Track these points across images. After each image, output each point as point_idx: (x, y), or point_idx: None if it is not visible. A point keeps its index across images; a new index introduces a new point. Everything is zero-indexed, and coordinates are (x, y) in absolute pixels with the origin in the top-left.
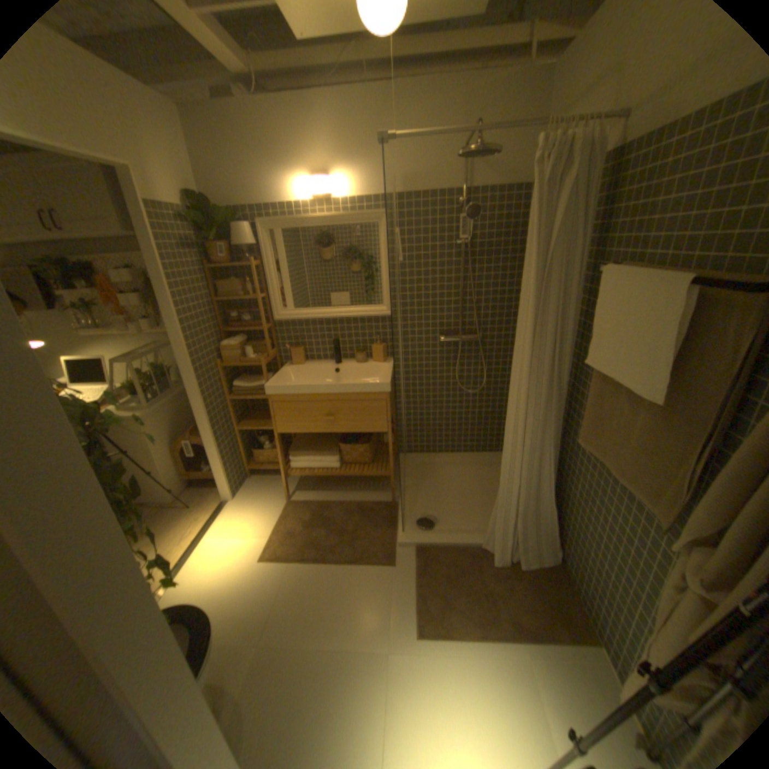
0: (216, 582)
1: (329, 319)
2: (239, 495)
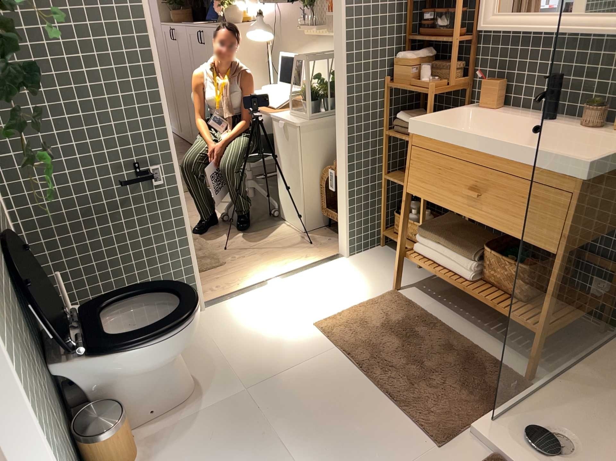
0: (272, 316)
1: (551, 34)
2: (358, 258)
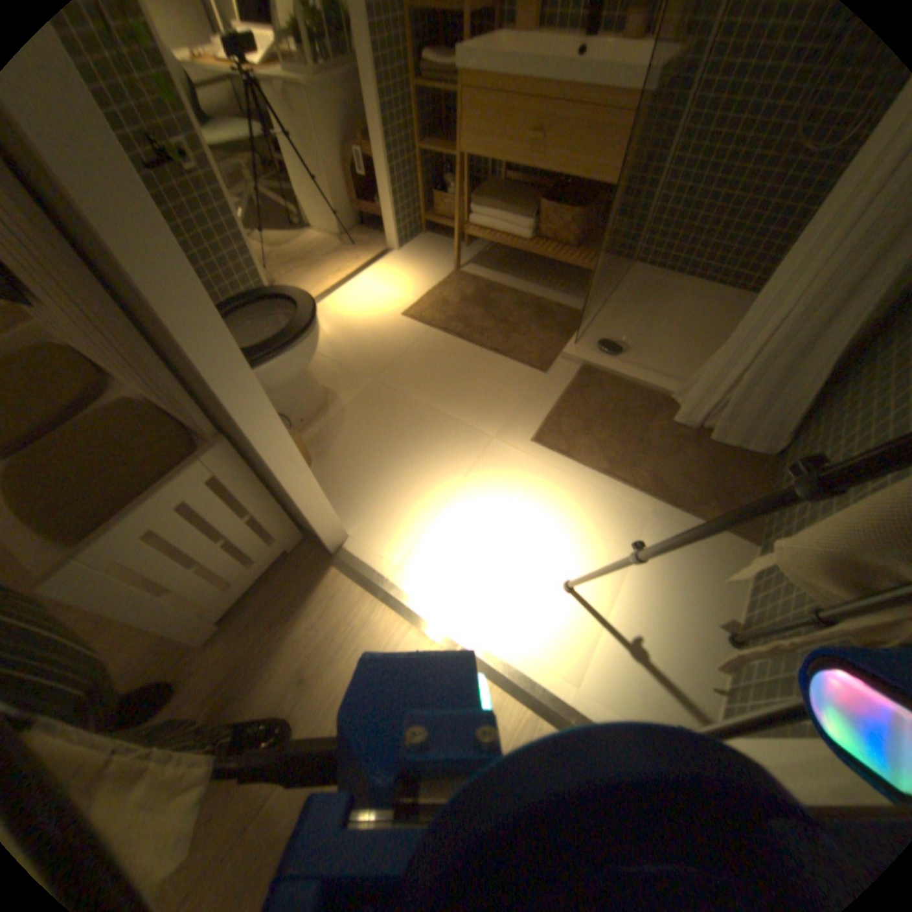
0: (355, 315)
1: None
2: (407, 247)
